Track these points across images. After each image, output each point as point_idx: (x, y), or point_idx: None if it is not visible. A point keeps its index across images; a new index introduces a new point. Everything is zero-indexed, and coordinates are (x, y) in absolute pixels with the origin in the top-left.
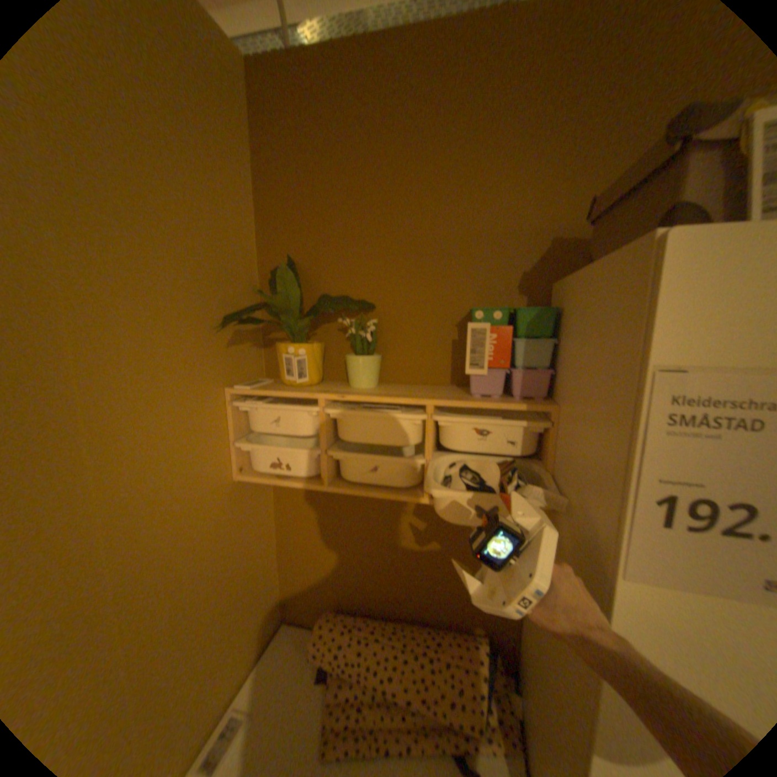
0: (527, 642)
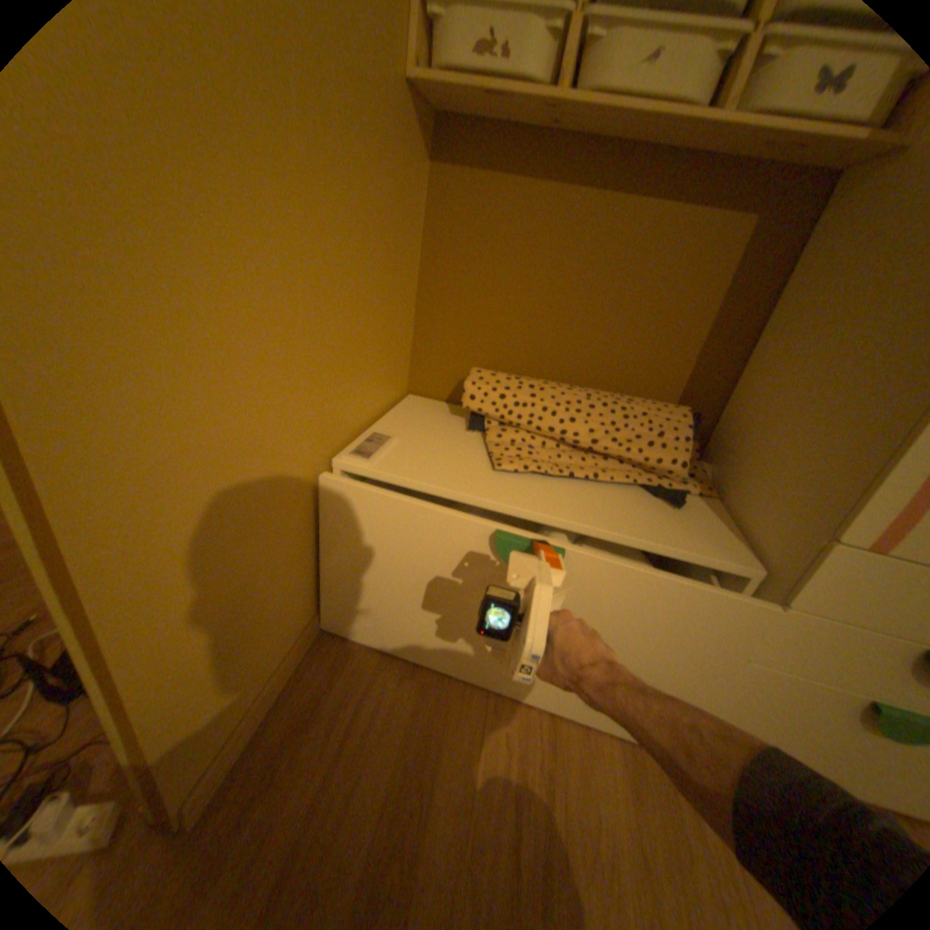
0: (736, 405)
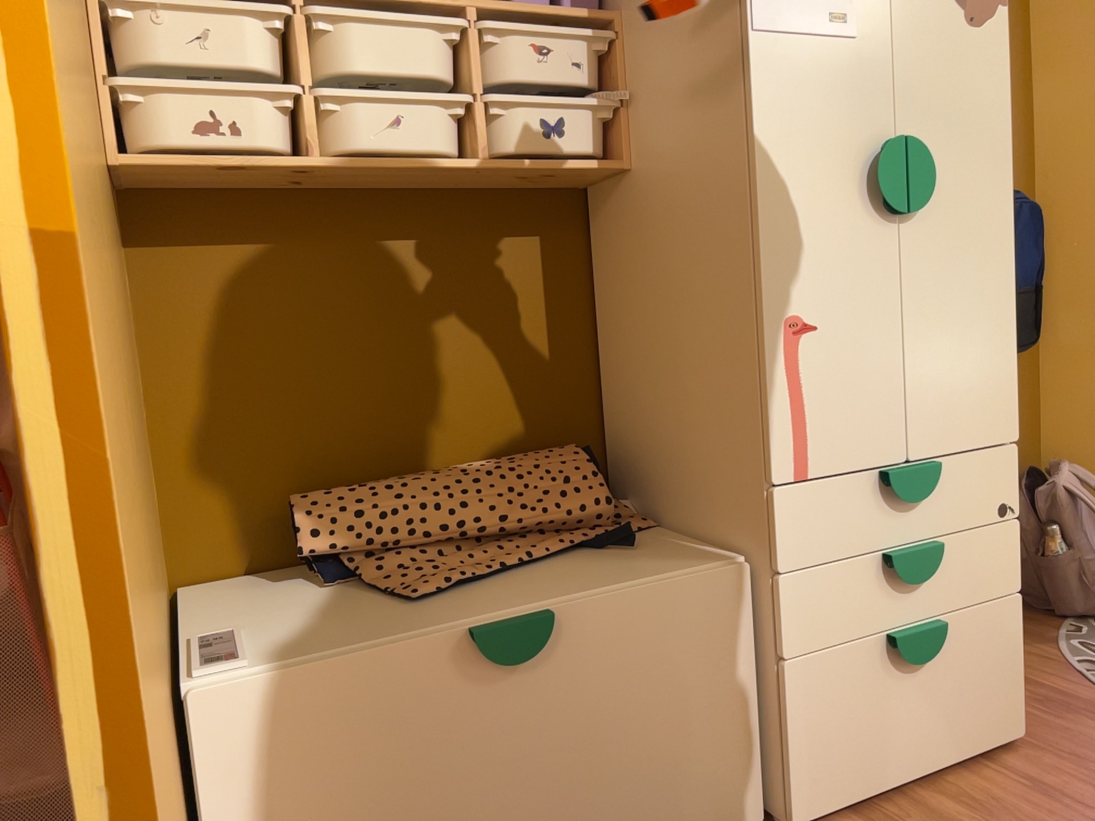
0: (618, 422)
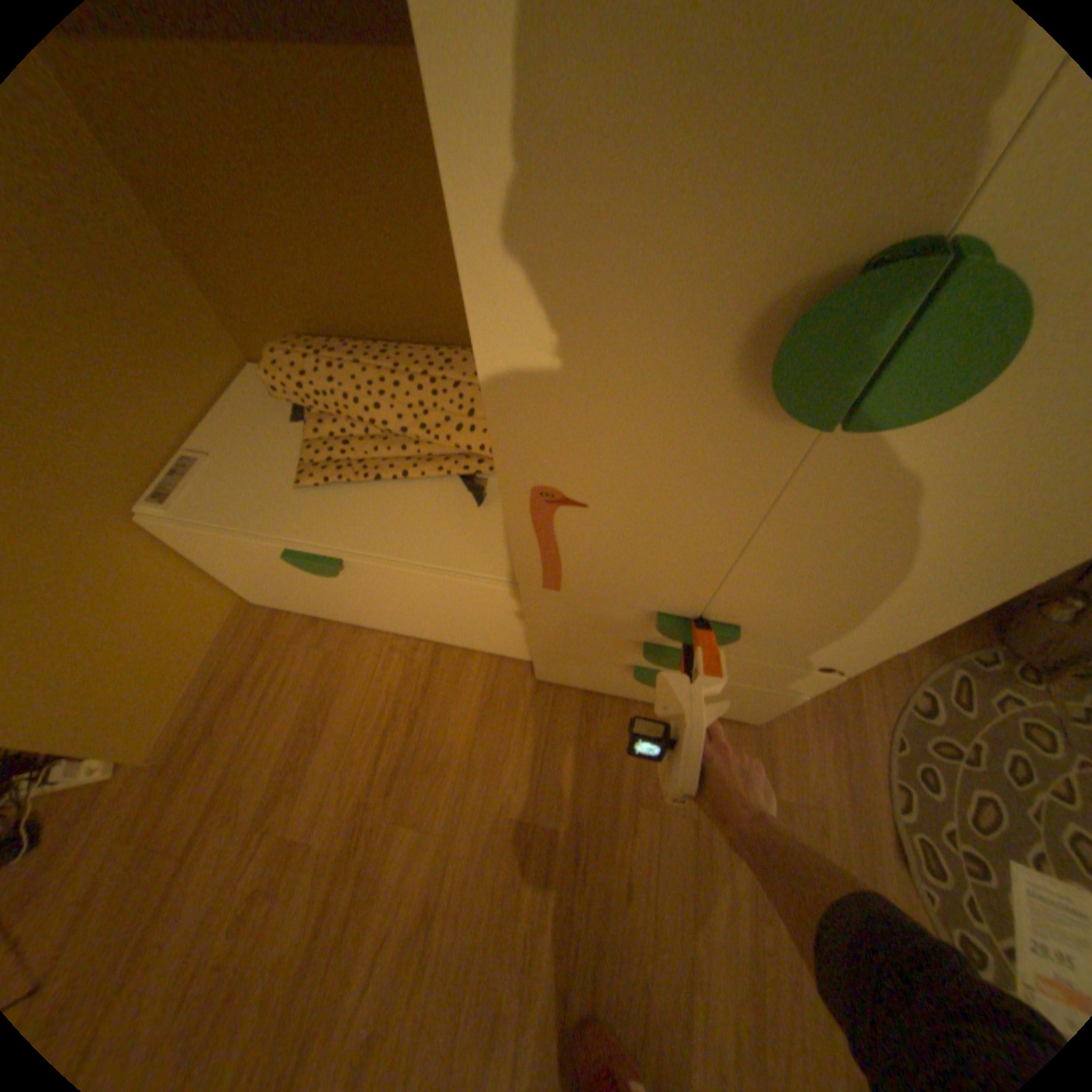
0: None
